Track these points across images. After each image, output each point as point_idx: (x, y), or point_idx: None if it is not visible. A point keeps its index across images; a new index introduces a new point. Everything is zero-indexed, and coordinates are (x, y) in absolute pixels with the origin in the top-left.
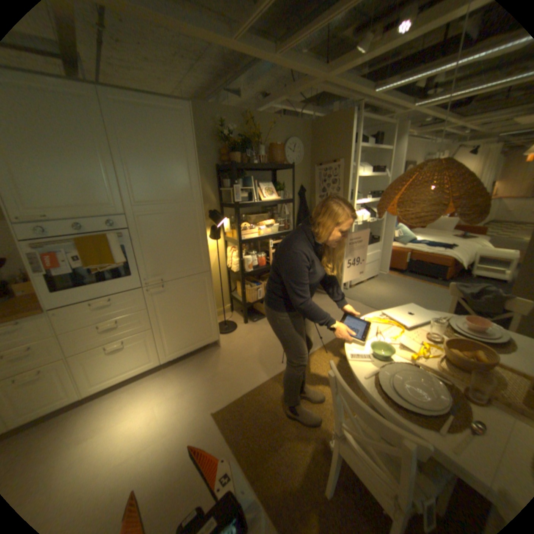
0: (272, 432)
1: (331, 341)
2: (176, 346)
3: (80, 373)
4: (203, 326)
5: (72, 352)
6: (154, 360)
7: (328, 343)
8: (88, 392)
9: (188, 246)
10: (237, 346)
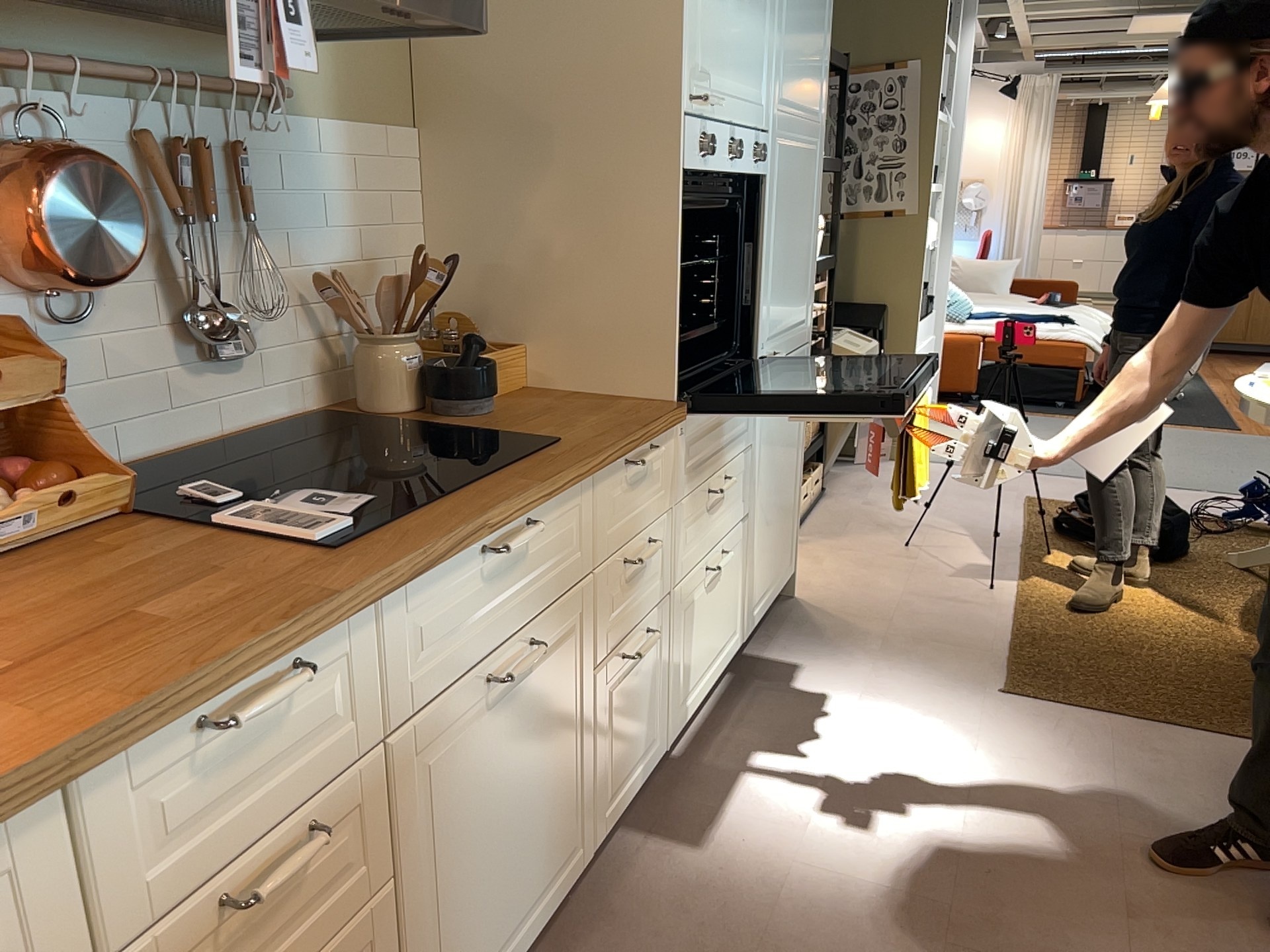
0: (1150, 674)
1: (1020, 534)
2: (763, 580)
3: (678, 651)
4: (789, 519)
5: (681, 571)
6: (741, 623)
7: (1022, 538)
8: (676, 726)
9: (804, 255)
10: (834, 585)
